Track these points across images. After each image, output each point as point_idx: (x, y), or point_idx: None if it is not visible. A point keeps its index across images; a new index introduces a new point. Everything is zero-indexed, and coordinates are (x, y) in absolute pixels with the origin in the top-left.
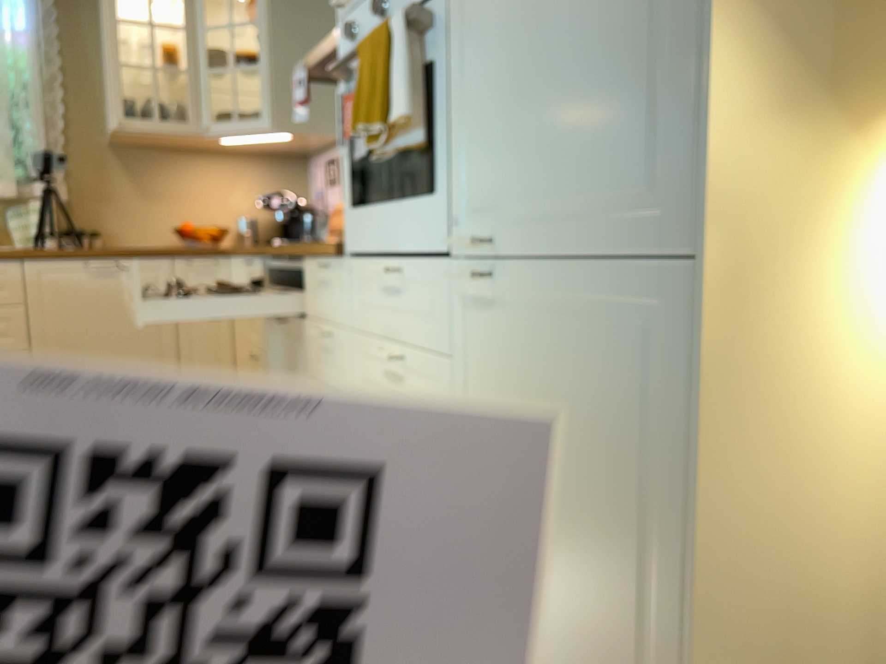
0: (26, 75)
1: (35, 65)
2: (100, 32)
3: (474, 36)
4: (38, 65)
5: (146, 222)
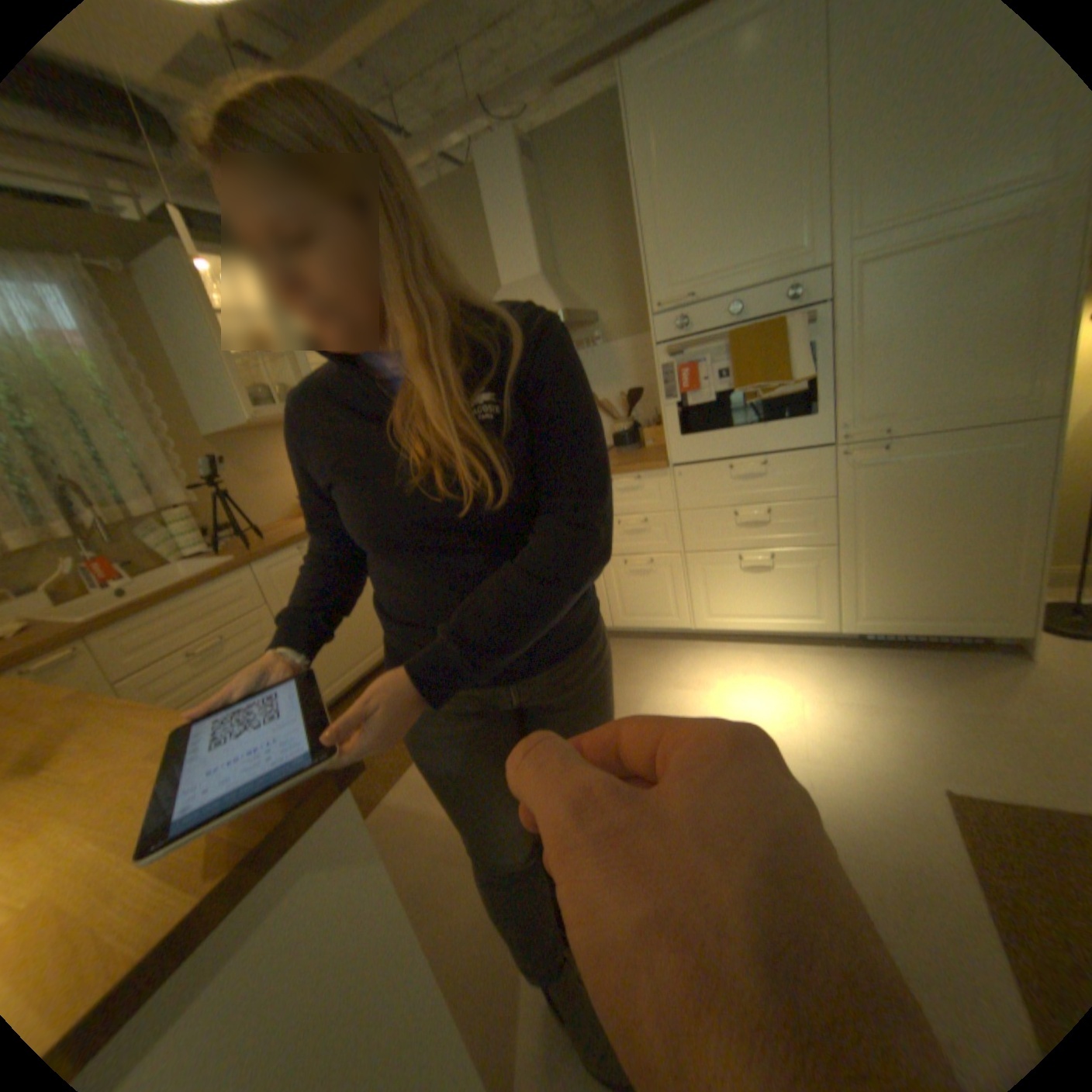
0: (104, 378)
1: (113, 366)
2: (158, 321)
3: (859, 327)
4: (110, 365)
5: (261, 498)
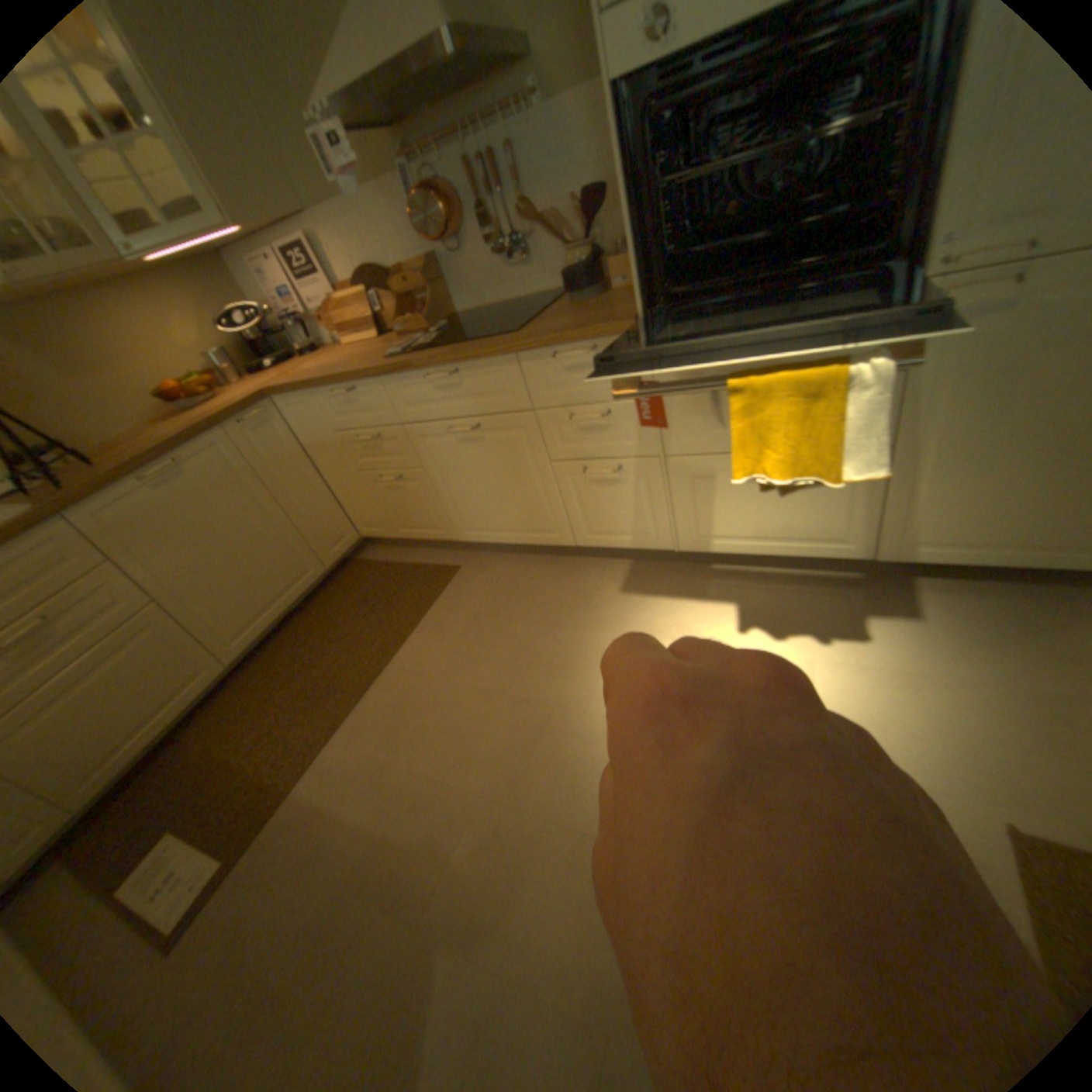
0: None
1: None
2: None
3: None
4: None
5: (103, 401)
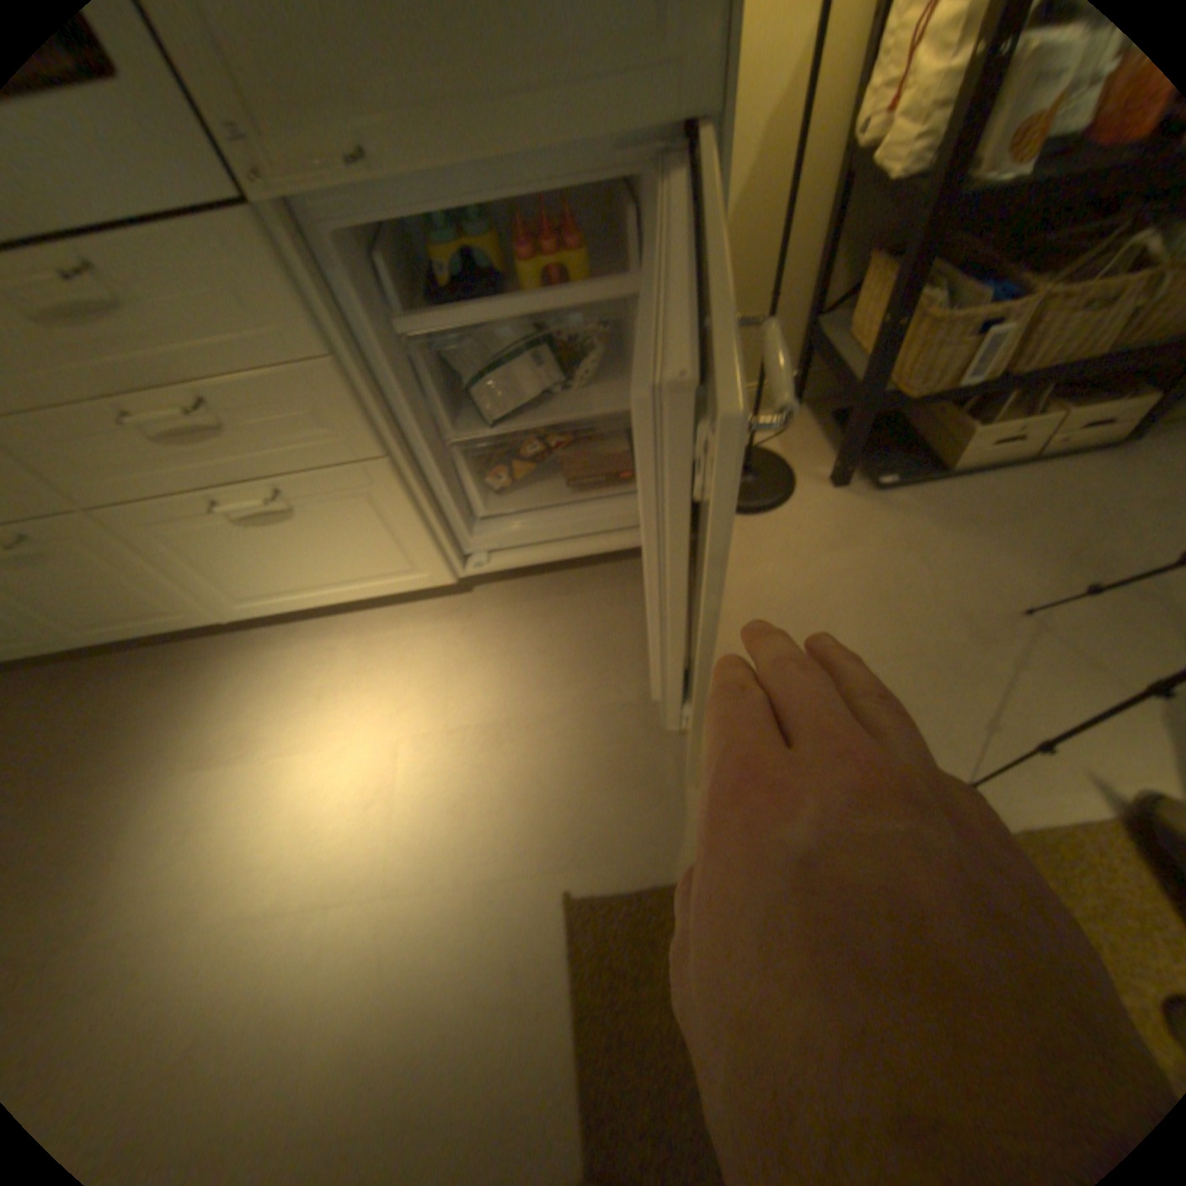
0: None
1: None
2: None
3: None
4: None
5: None
